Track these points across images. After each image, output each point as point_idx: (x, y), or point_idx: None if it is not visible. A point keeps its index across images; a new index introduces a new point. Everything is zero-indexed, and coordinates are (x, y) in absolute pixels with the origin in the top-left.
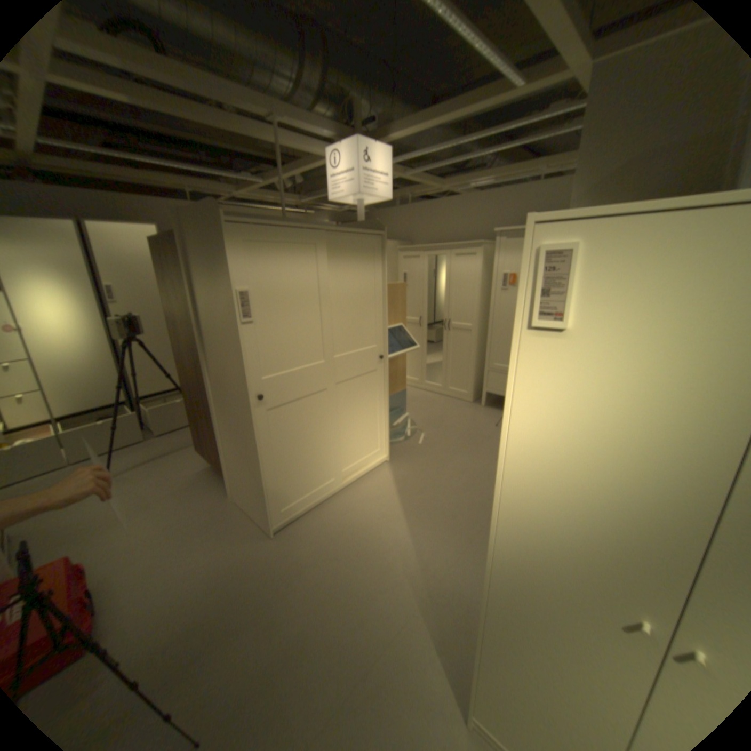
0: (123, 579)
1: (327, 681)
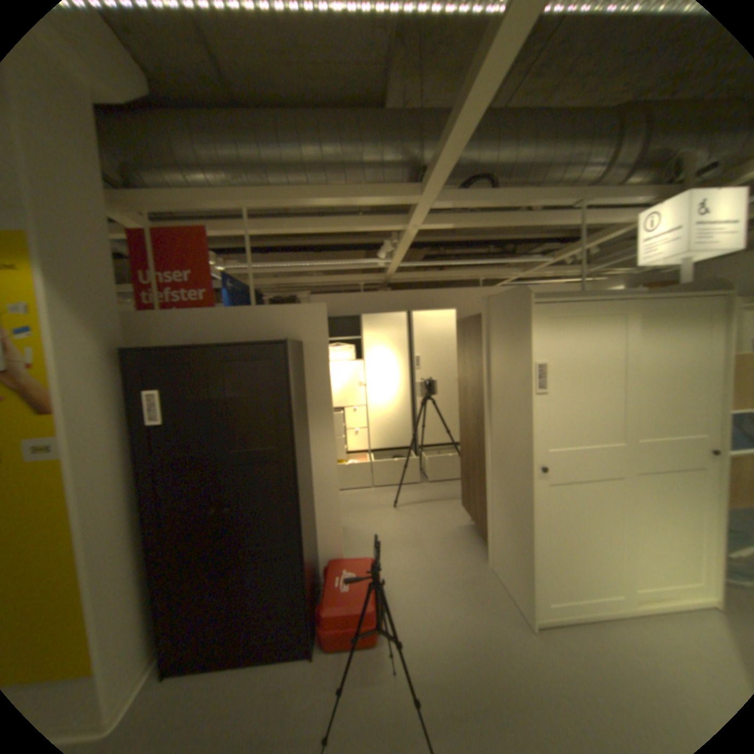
0: (402, 599)
1: None
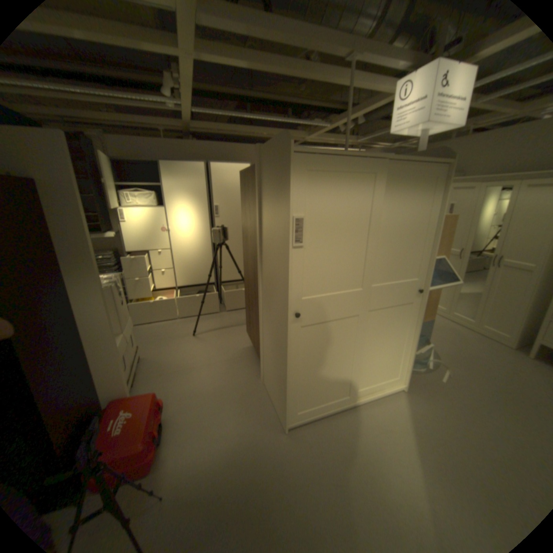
0: (182, 421)
1: None
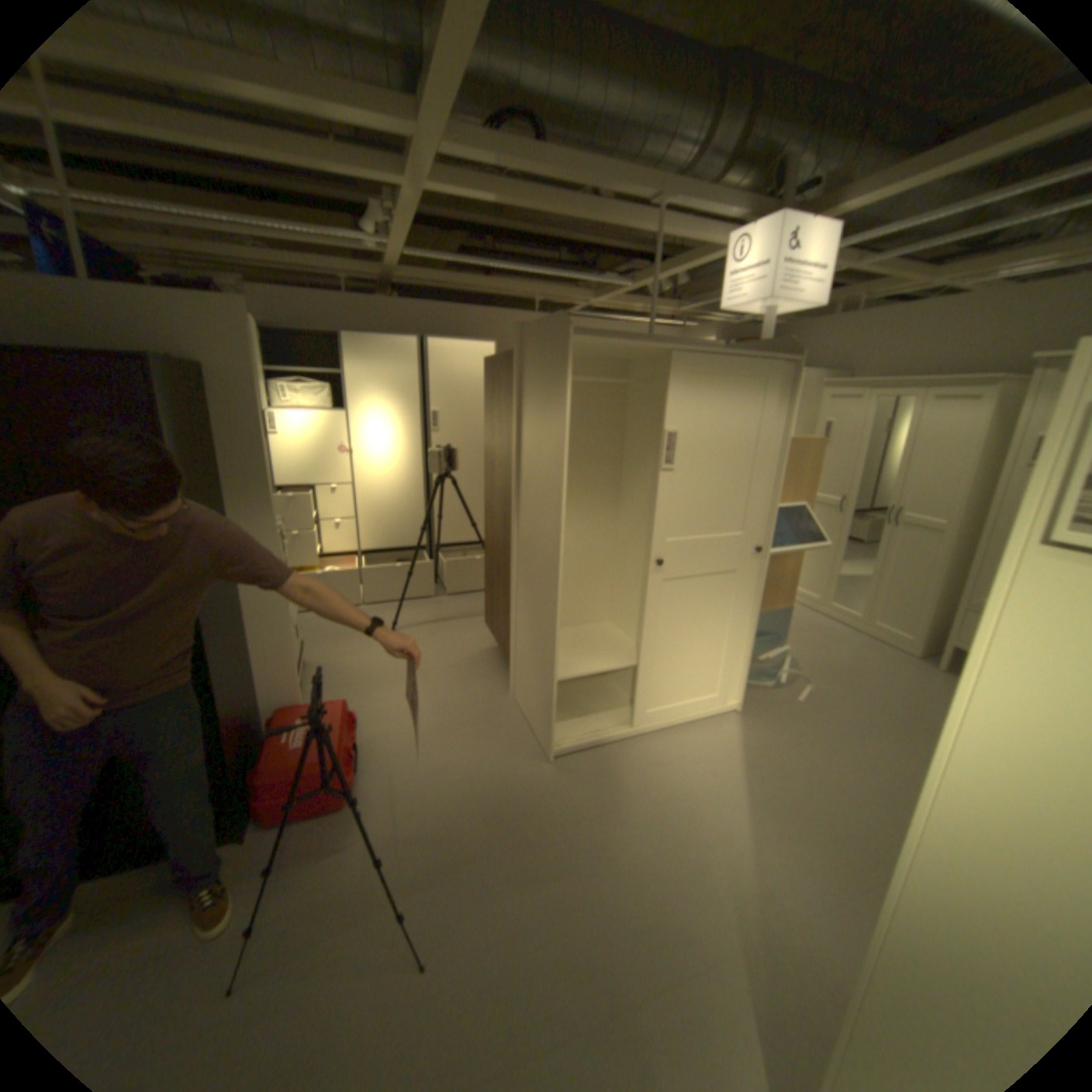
0: (388, 746)
1: (584, 984)
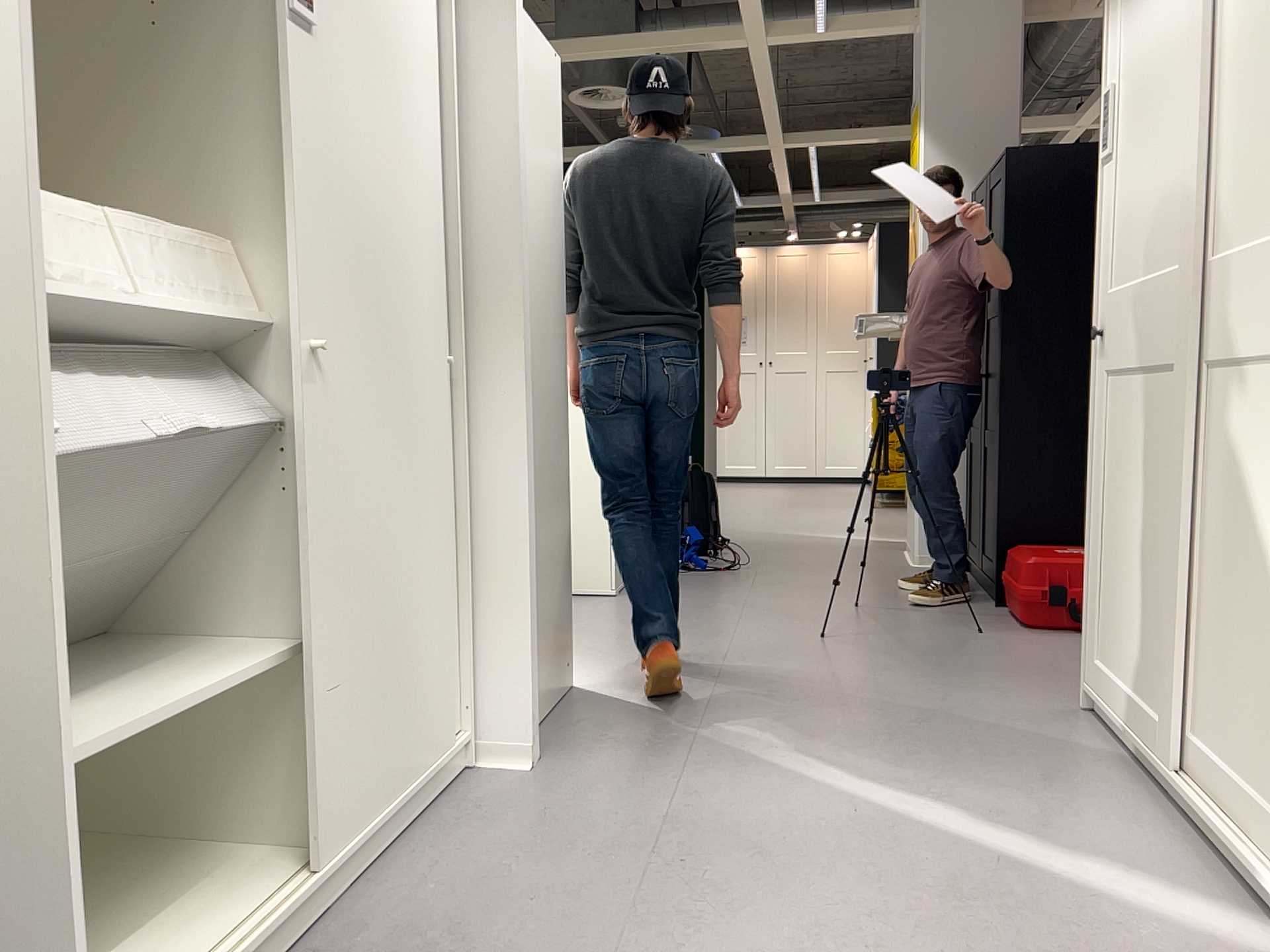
0: None
1: (754, 660)
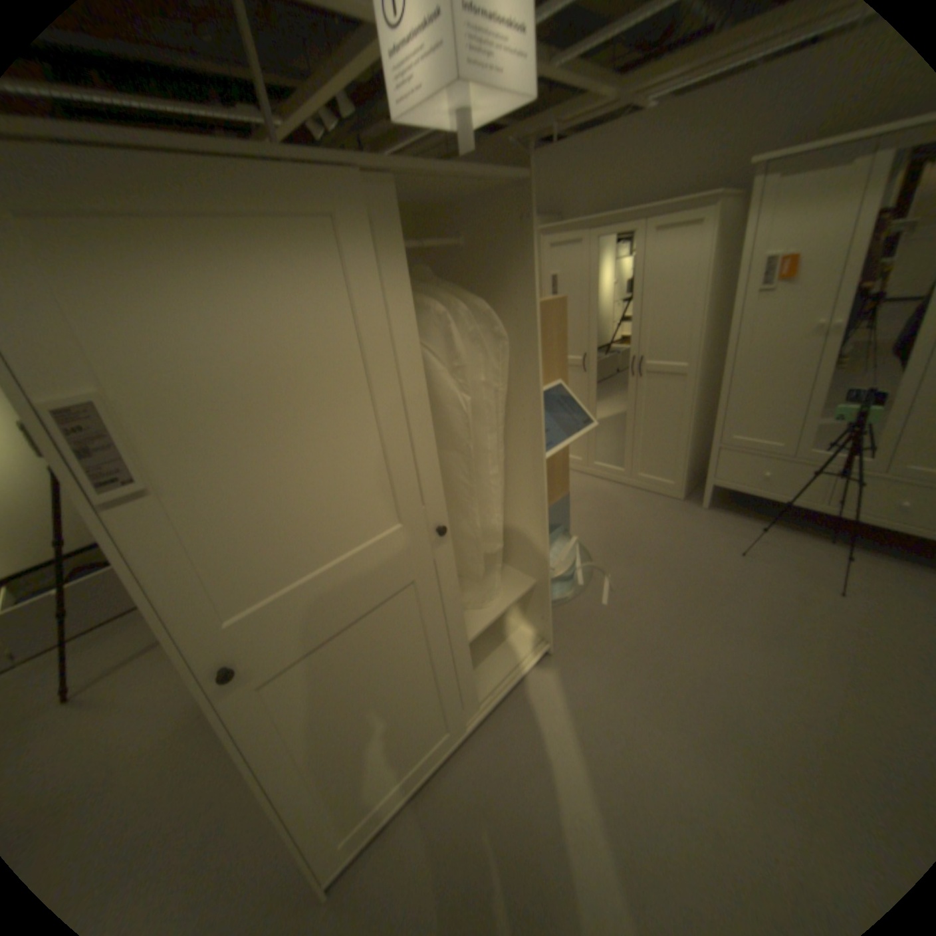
0: None
1: None
